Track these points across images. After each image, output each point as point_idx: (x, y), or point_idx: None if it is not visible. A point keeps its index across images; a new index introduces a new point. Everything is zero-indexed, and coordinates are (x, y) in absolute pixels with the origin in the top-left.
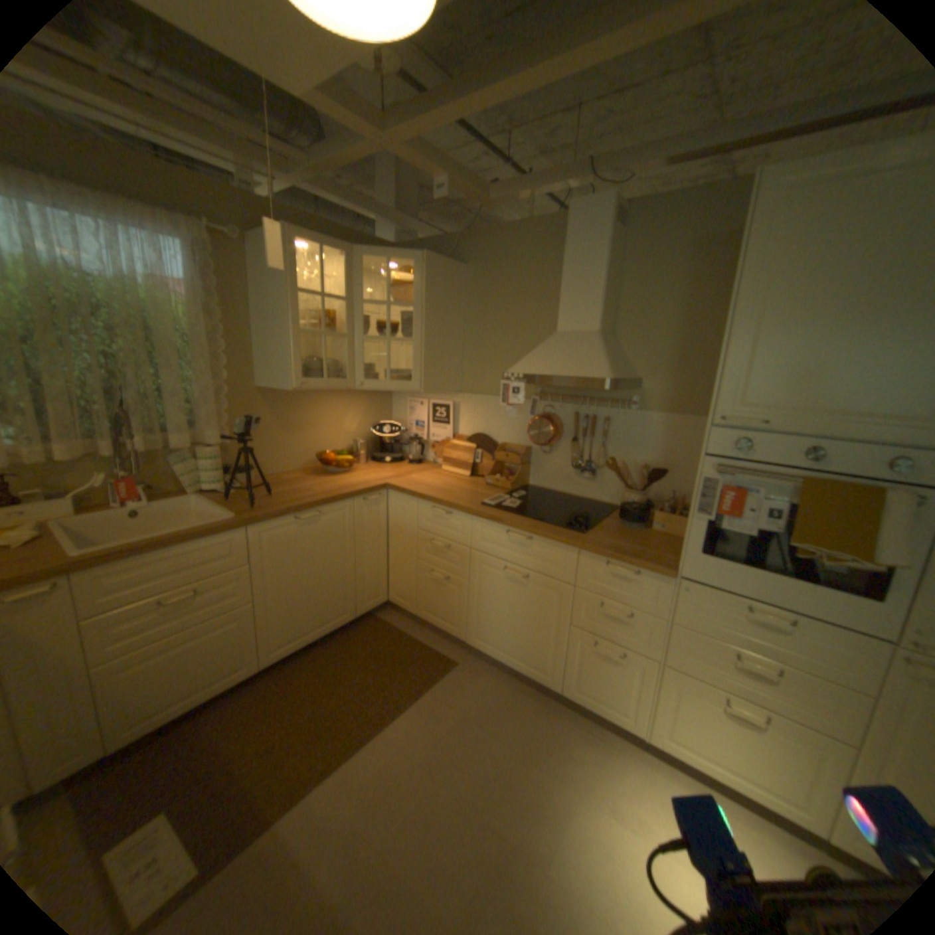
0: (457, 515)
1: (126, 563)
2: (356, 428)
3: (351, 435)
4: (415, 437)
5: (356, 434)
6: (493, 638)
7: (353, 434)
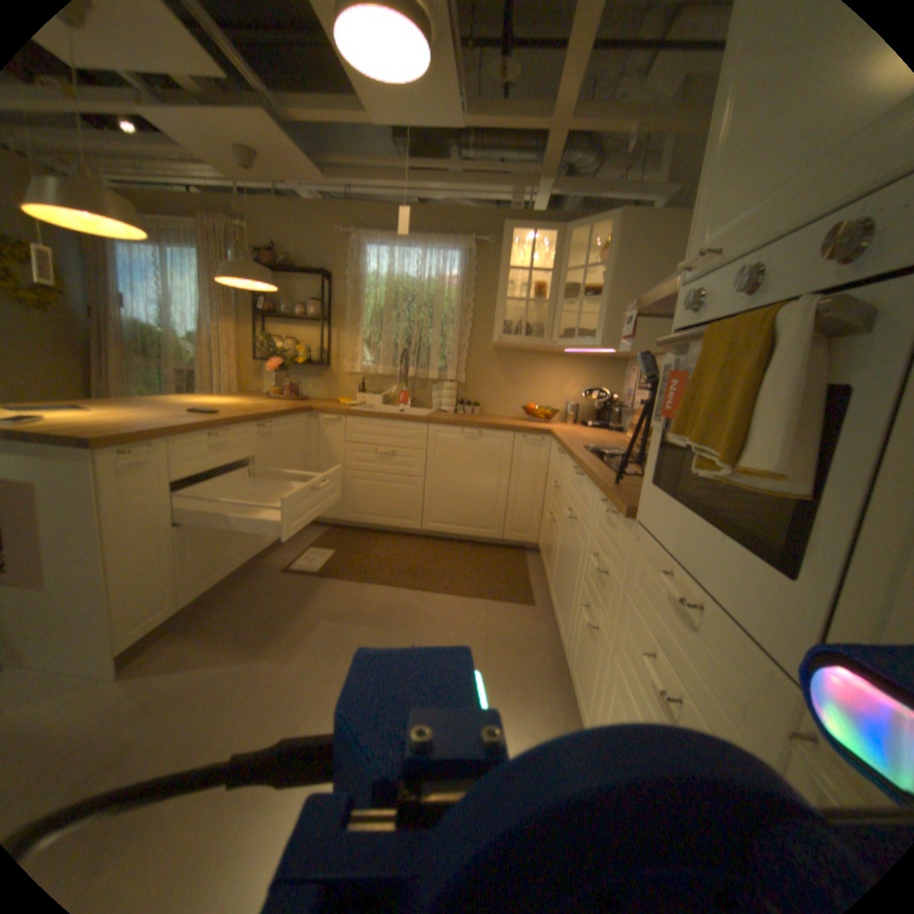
0: (565, 456)
1: (366, 421)
2: (578, 394)
3: (570, 400)
4: (620, 406)
5: (577, 400)
6: (556, 590)
7: (574, 400)
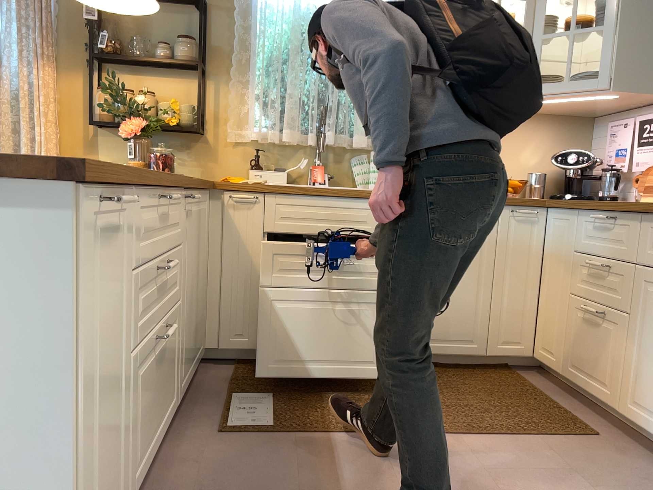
0: (624, 220)
1: (296, 198)
2: (539, 161)
3: (530, 169)
4: (612, 168)
5: (538, 169)
6: None
7: (534, 169)
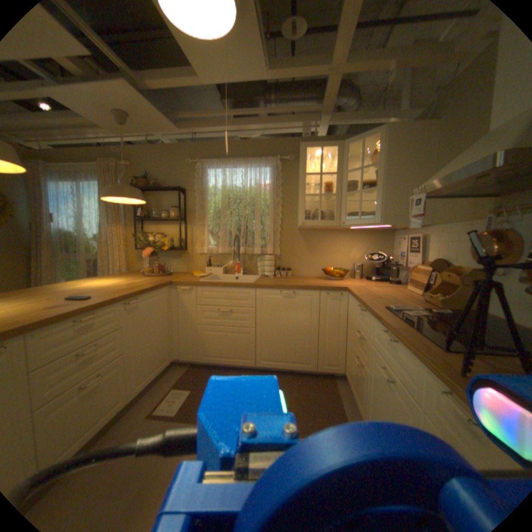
0: (368, 313)
1: (211, 288)
2: (361, 257)
3: (356, 261)
4: (397, 264)
5: (361, 261)
6: None
7: (358, 261)
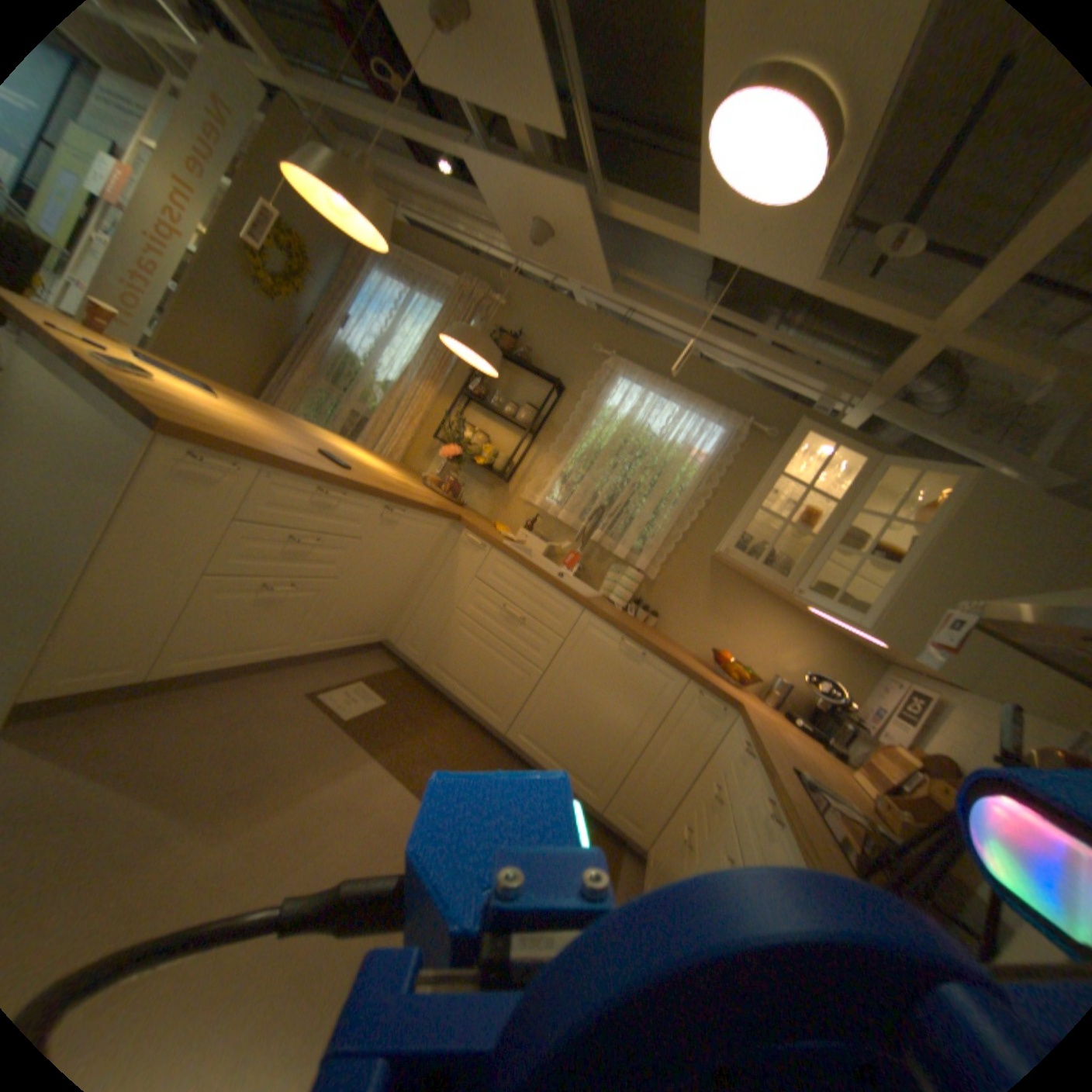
0: (756, 765)
1: (513, 567)
2: (798, 674)
3: (785, 676)
4: (859, 726)
5: (793, 682)
6: None
7: (789, 679)
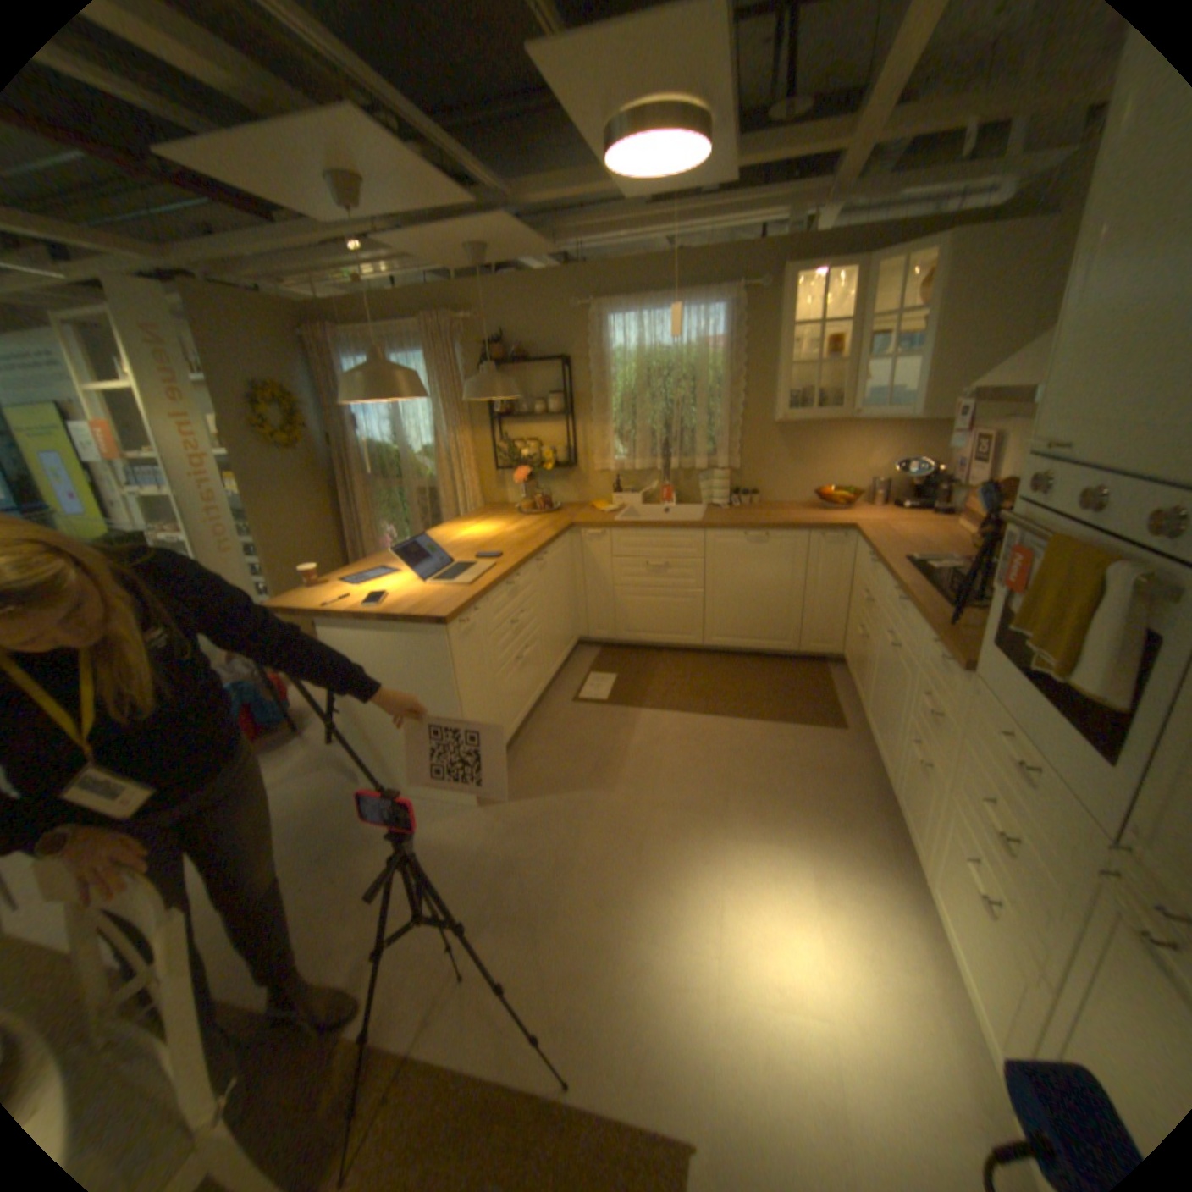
0: (880, 566)
1: (633, 532)
2: (889, 465)
3: (879, 473)
4: (949, 481)
5: (888, 472)
6: (876, 715)
7: (883, 473)
